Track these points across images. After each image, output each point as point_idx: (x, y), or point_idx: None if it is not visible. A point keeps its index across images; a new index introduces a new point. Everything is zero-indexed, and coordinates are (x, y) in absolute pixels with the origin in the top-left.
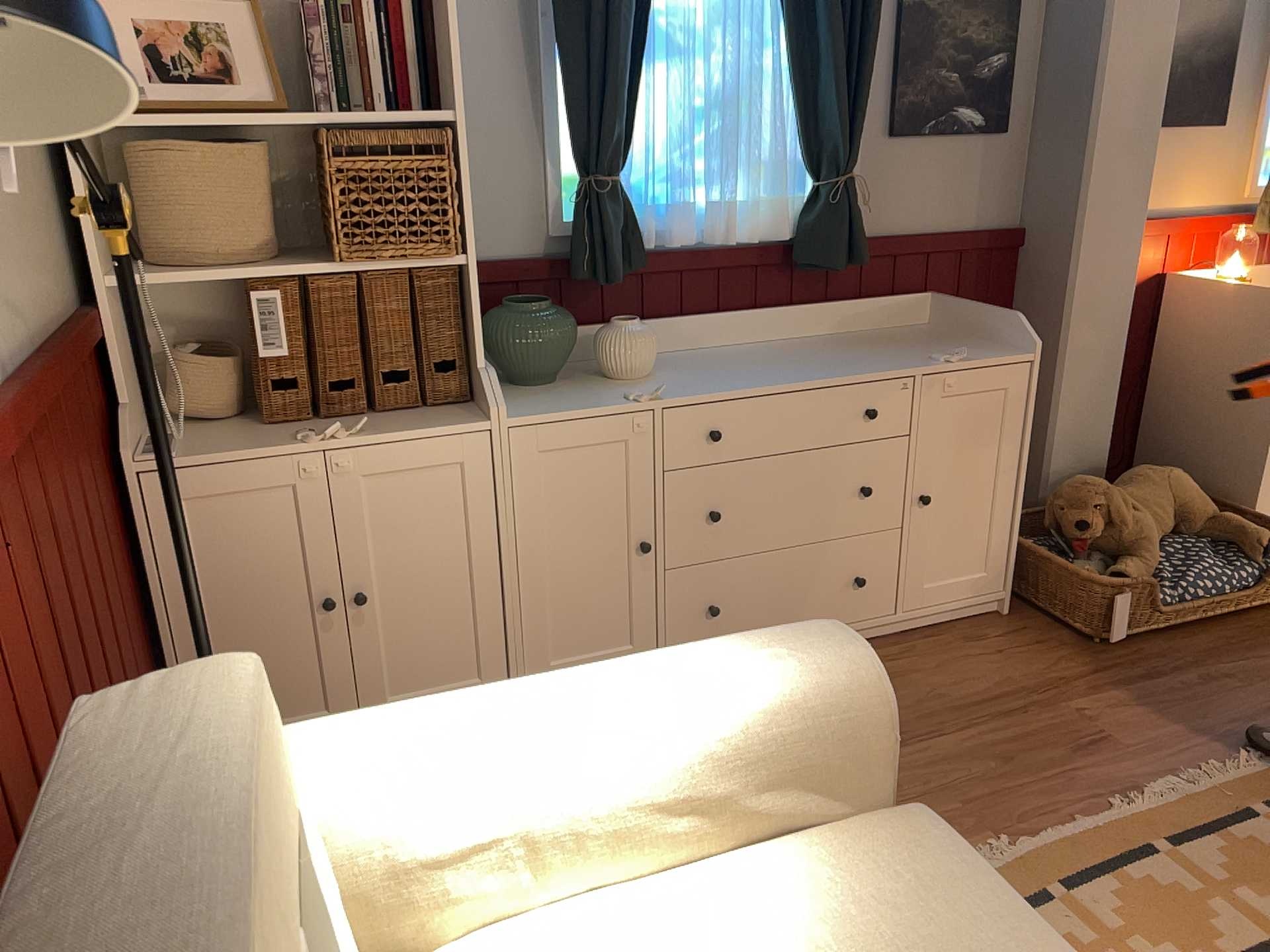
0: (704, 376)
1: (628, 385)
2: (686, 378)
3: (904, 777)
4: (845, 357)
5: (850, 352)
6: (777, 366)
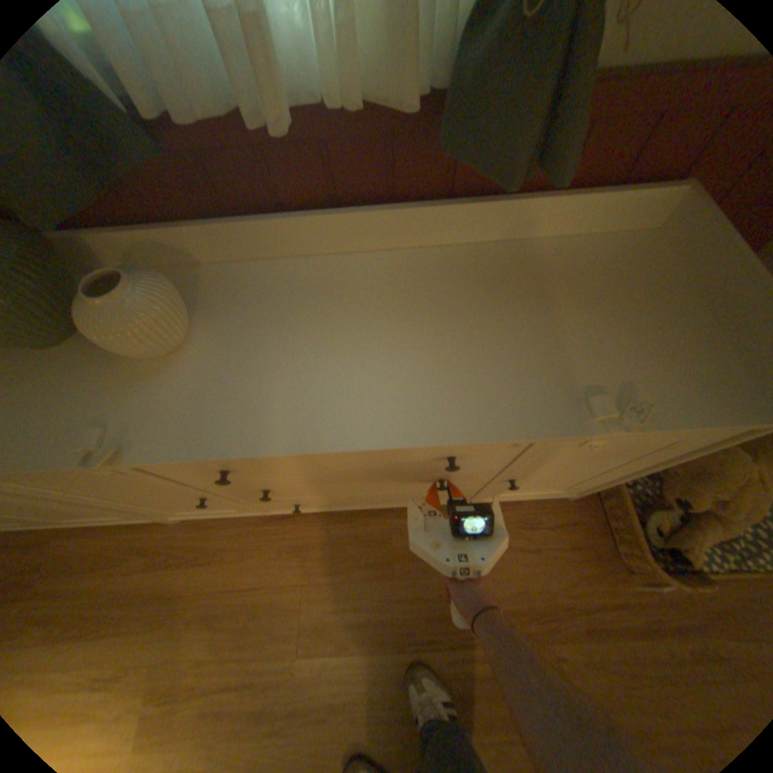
0: (243, 363)
1: (130, 376)
2: (215, 367)
3: (383, 690)
4: (468, 339)
5: (490, 314)
6: (356, 351)
